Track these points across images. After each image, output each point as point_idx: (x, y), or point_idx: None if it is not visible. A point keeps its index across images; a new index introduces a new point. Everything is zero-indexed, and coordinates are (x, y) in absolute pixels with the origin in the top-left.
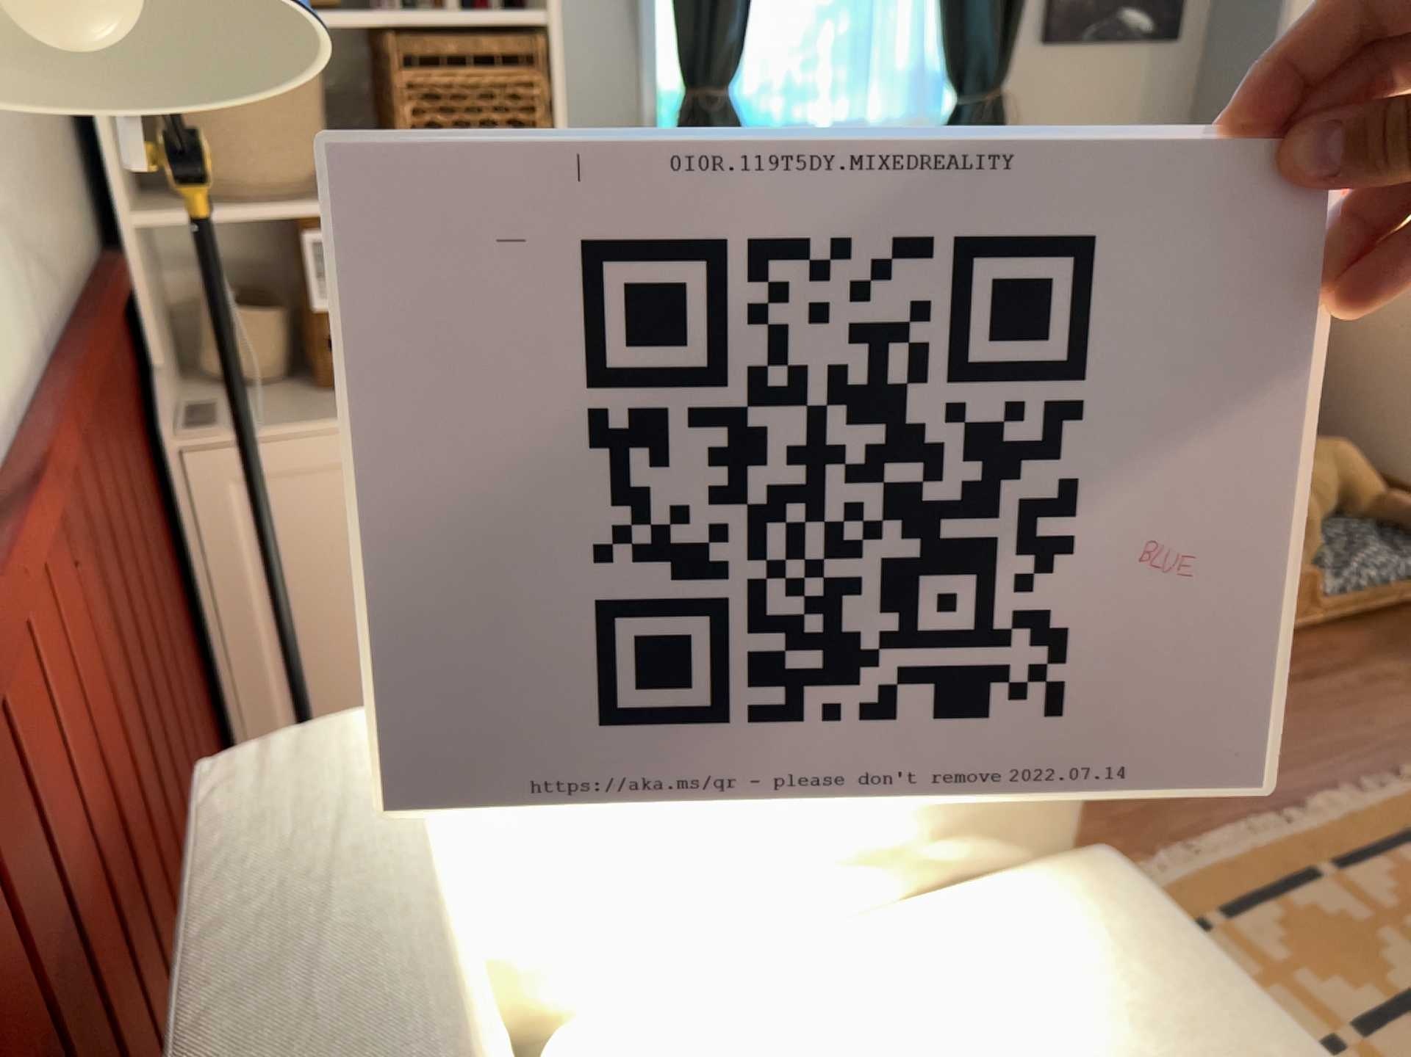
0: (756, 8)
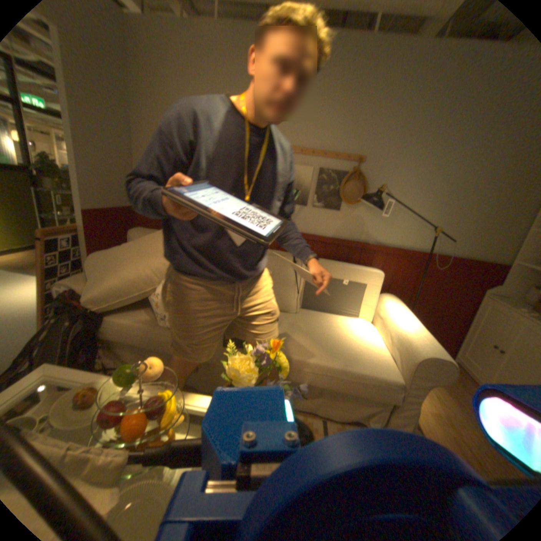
0: None
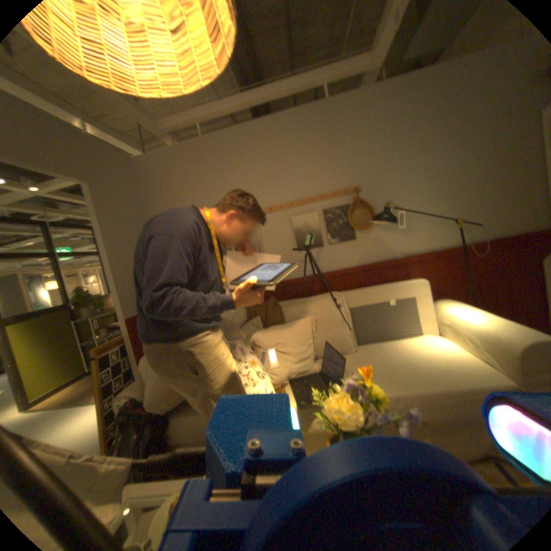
0: None
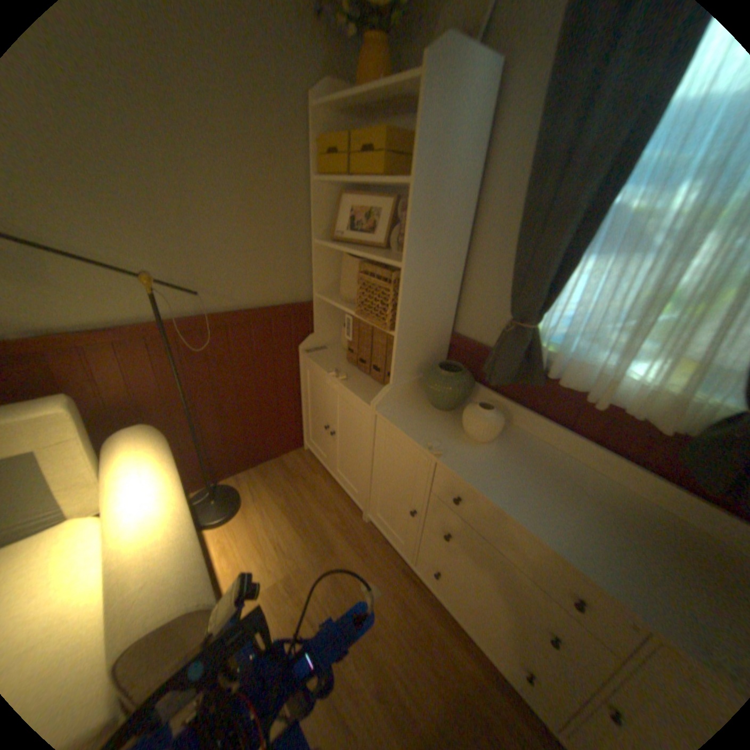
0: (569, 285)
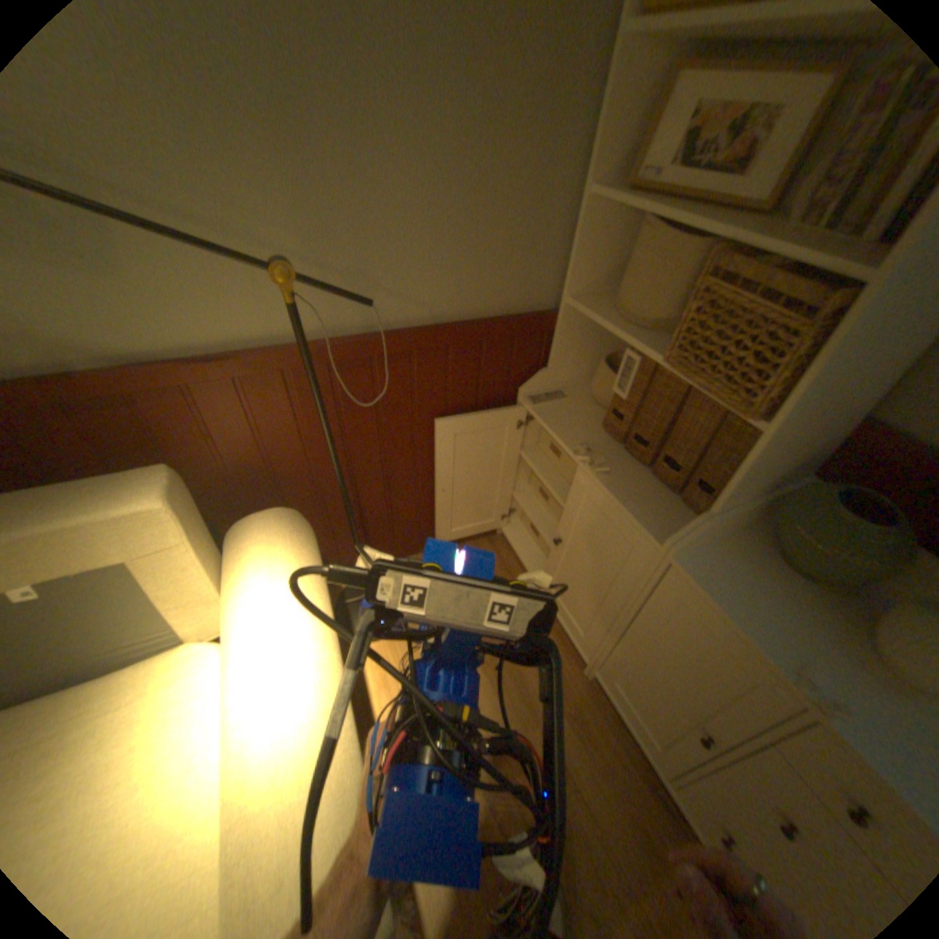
0: None
